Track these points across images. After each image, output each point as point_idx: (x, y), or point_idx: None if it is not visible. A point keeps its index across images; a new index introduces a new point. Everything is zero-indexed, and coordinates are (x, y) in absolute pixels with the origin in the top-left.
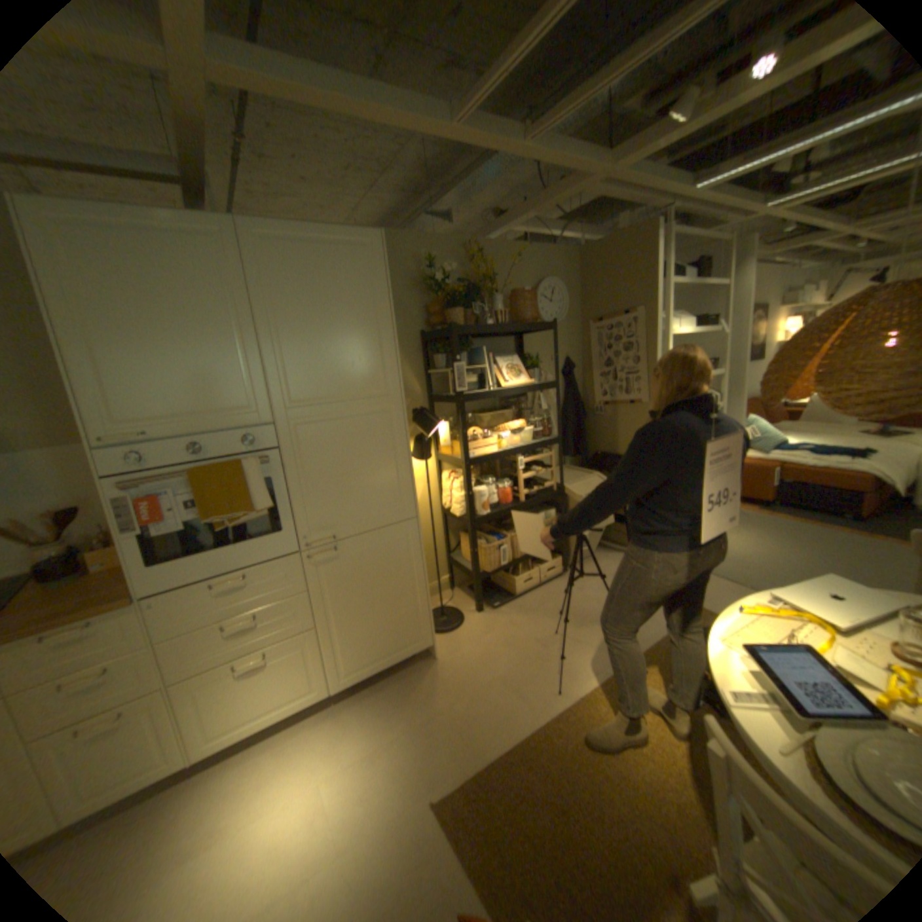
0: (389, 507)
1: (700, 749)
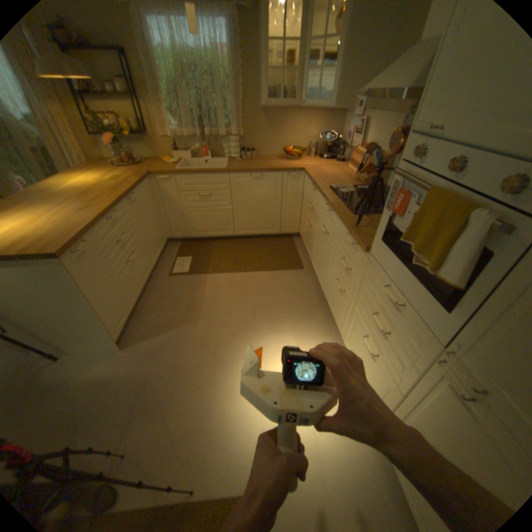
0: None
1: None
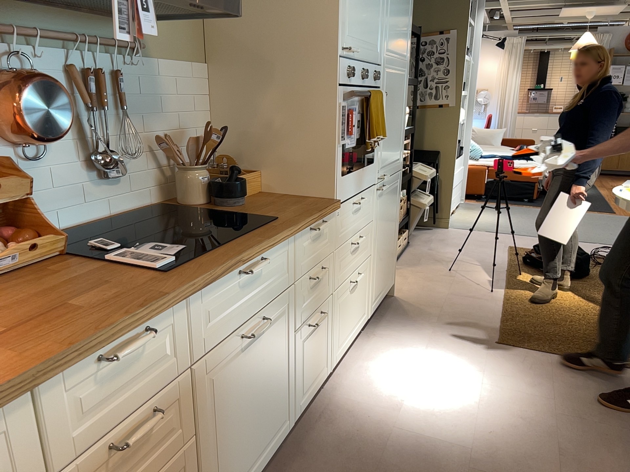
0: (398, 157)
1: (575, 291)
